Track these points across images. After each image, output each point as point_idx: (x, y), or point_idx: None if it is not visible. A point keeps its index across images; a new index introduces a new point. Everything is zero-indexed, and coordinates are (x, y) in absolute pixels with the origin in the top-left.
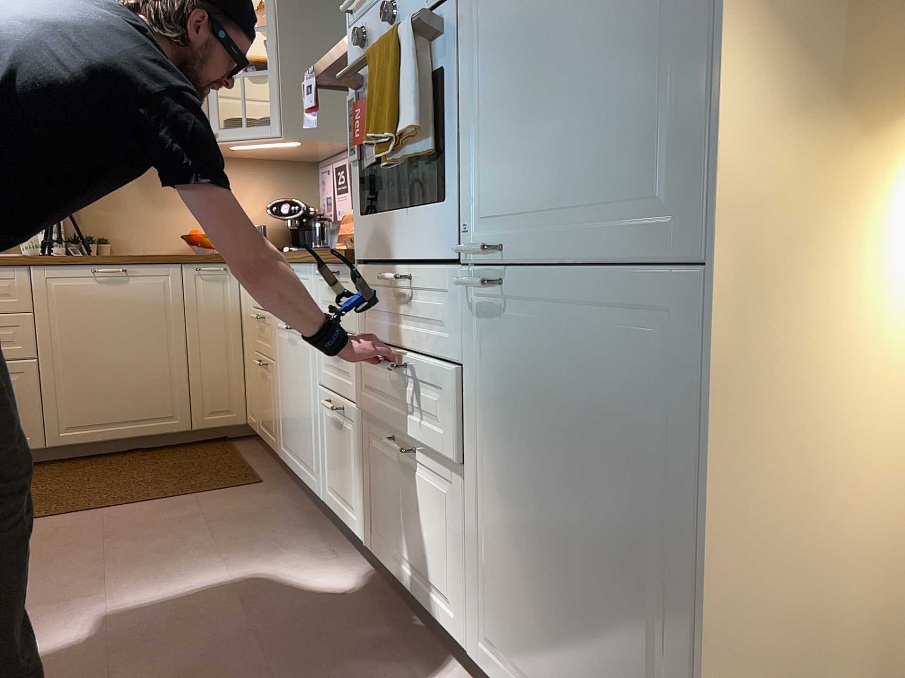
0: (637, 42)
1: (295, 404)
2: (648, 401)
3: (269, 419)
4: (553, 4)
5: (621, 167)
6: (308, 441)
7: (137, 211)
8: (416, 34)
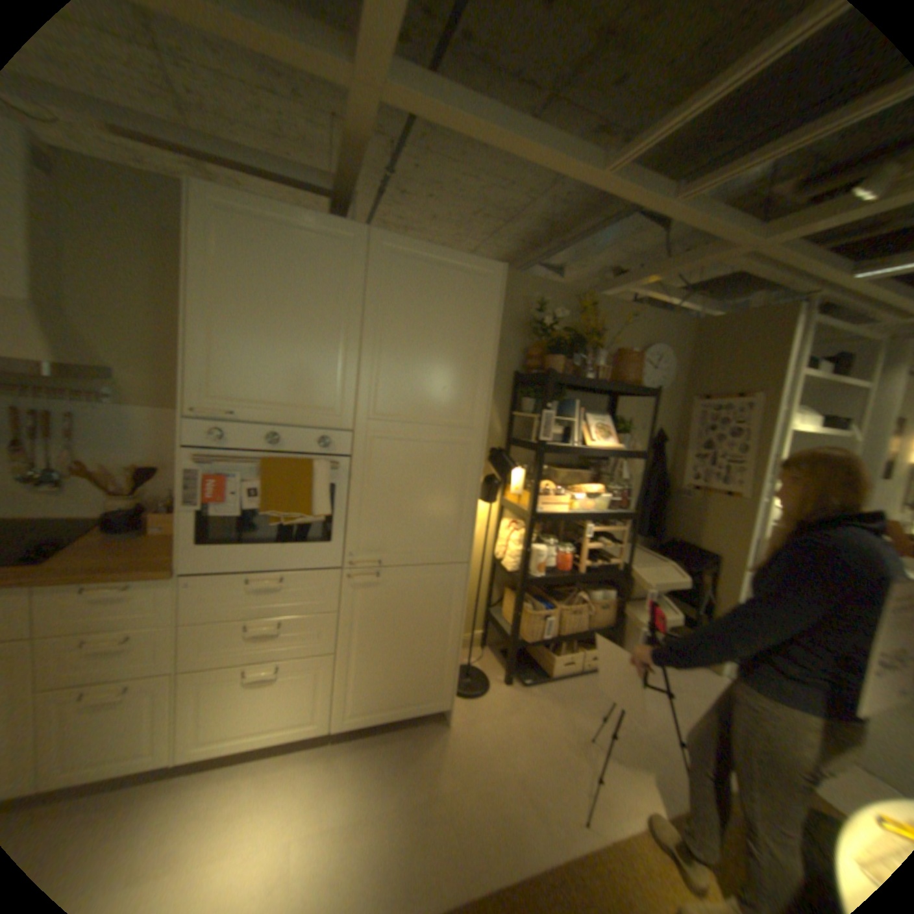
0: (445, 507)
1: None
2: (441, 597)
3: None
4: (410, 485)
5: (436, 538)
6: None
7: None
8: (328, 473)
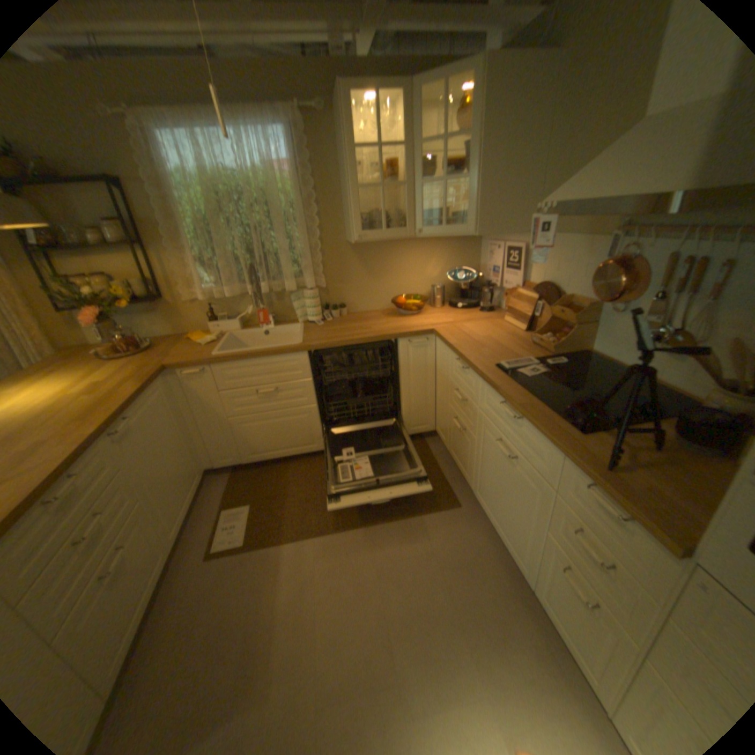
0: None
1: (502, 496)
2: None
3: (461, 458)
4: None
5: None
6: (517, 537)
7: (360, 282)
8: None
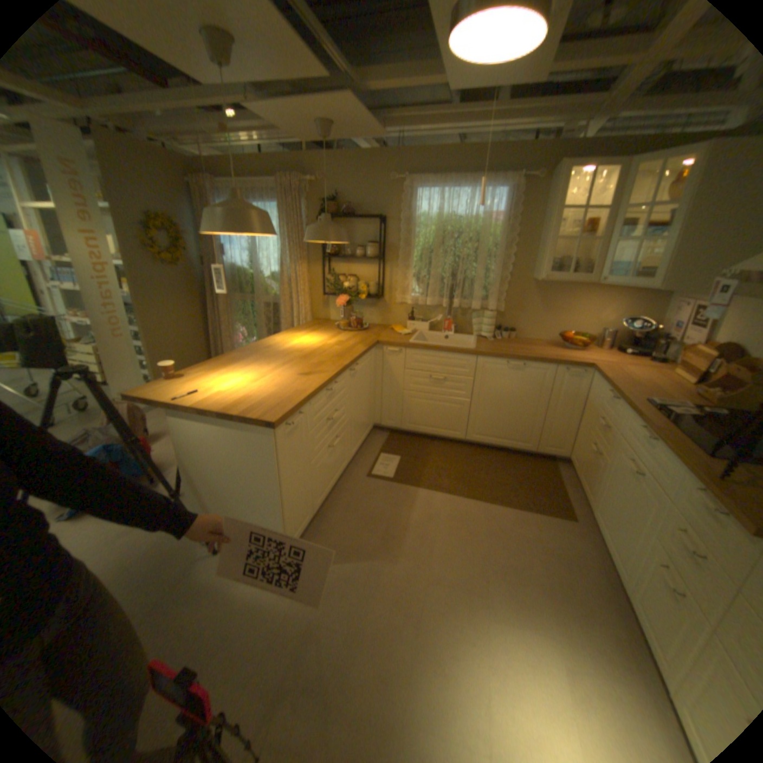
0: None
1: (622, 512)
2: None
3: (591, 482)
4: None
5: None
6: (627, 548)
7: (535, 313)
8: None
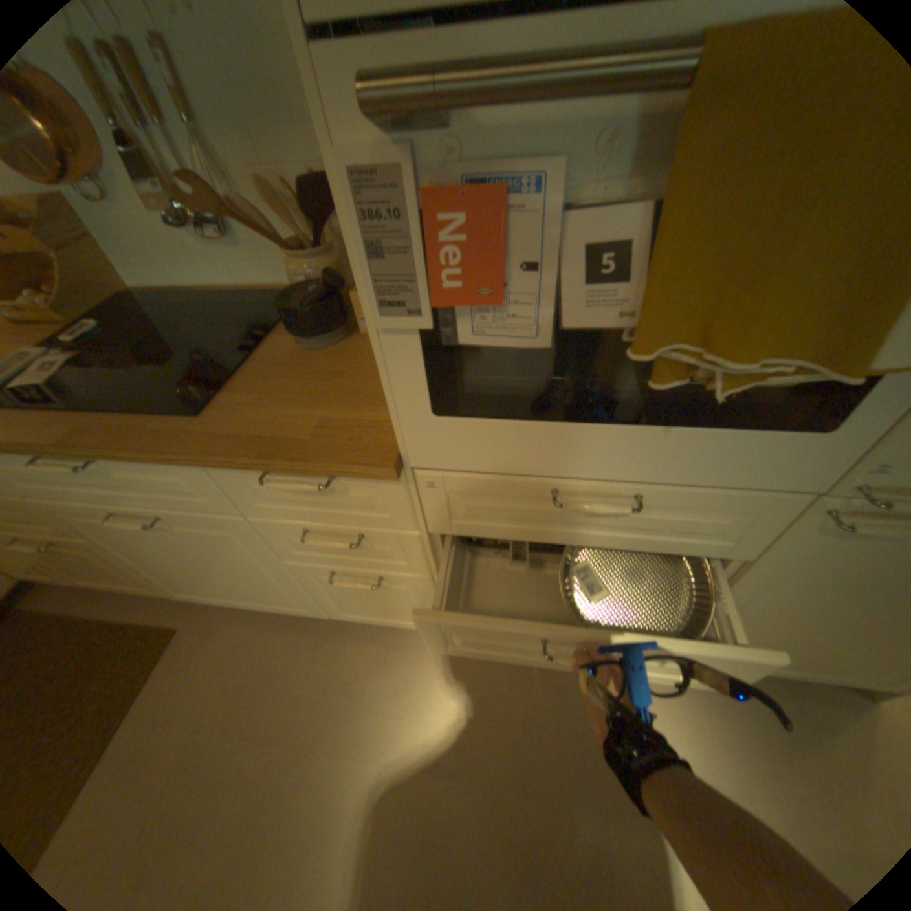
0: None
1: (199, 571)
2: None
3: (103, 578)
4: None
5: None
6: (263, 591)
7: None
8: None
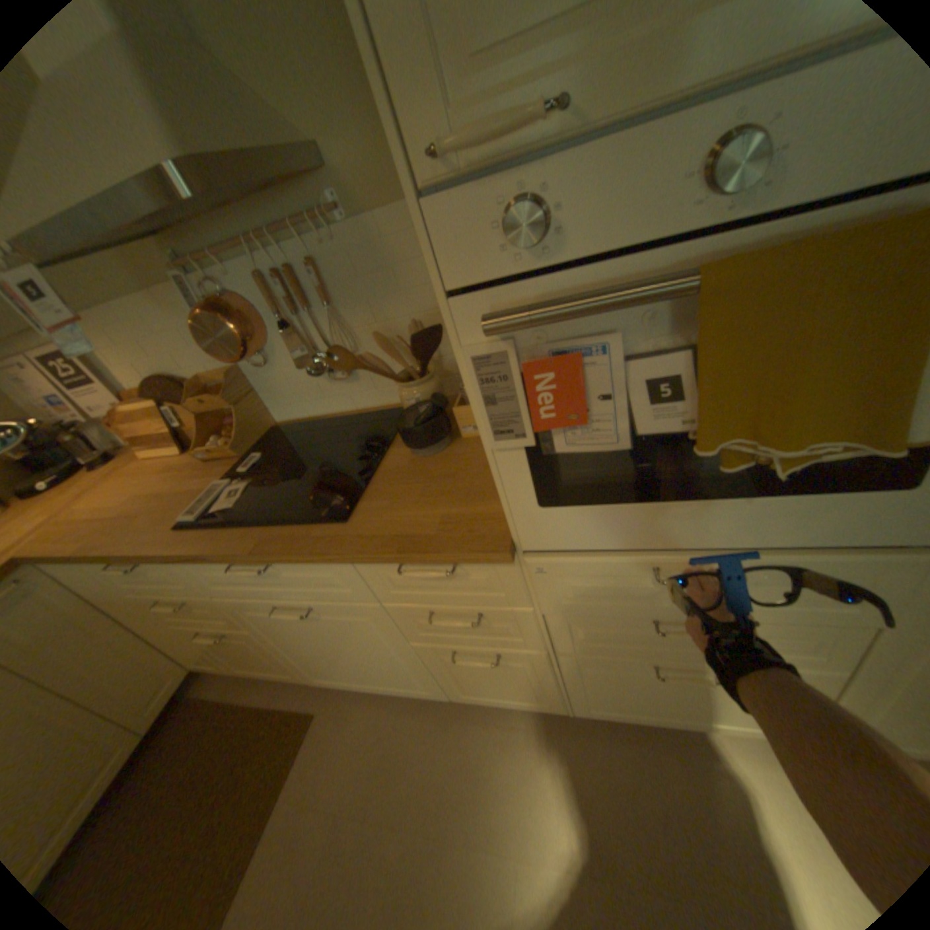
0: None
1: (337, 657)
2: None
3: (256, 667)
4: None
5: None
6: (390, 675)
7: None
8: None
